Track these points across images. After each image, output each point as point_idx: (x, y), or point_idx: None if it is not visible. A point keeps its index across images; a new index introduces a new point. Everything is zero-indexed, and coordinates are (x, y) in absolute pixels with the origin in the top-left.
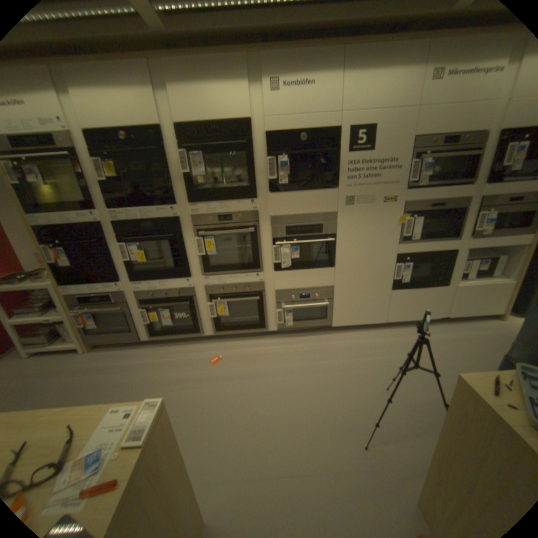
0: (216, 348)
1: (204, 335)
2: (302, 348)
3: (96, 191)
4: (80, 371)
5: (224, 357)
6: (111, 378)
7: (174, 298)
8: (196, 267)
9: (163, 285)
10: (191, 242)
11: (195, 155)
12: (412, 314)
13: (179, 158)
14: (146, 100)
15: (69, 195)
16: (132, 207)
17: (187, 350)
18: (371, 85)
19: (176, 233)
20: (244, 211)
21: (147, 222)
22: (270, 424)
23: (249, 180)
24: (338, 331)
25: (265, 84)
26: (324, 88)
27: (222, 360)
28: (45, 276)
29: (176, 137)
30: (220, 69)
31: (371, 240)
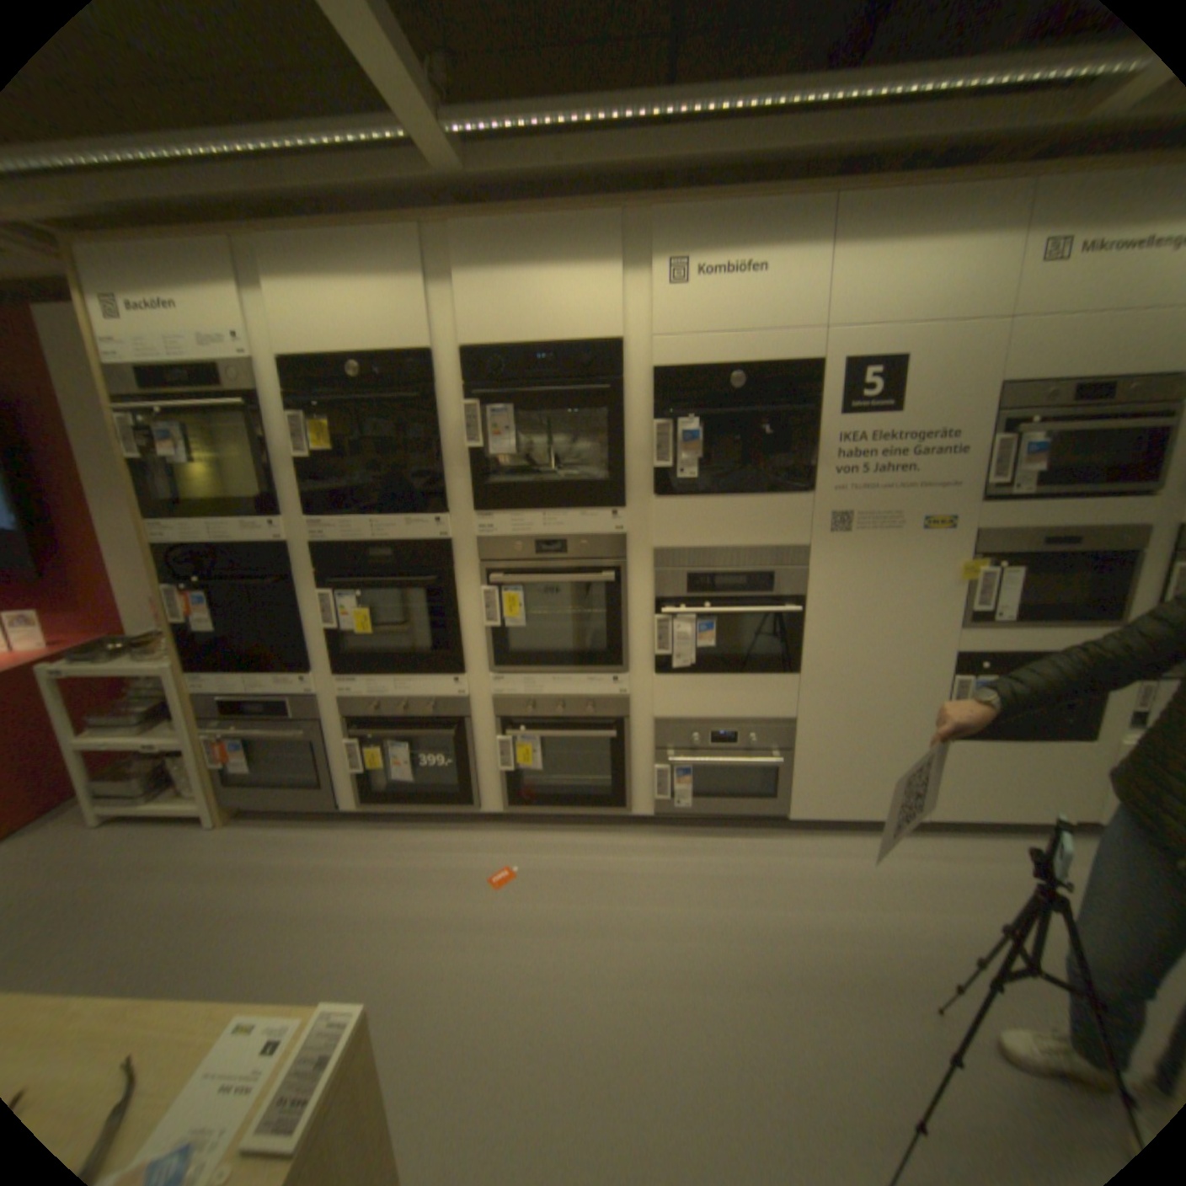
0: (508, 845)
1: (483, 810)
2: (714, 866)
3: (287, 479)
4: (202, 870)
5: (525, 870)
6: (264, 897)
7: (423, 718)
8: (477, 653)
9: (402, 687)
10: (472, 597)
11: (499, 412)
12: (998, 803)
13: (464, 418)
14: (408, 302)
15: (233, 486)
16: (356, 515)
17: (440, 844)
18: (897, 272)
19: (441, 574)
20: (594, 534)
21: (383, 548)
22: (628, 1073)
23: (611, 468)
24: (804, 832)
25: (658, 270)
26: (788, 279)
27: (519, 879)
28: (162, 650)
29: (461, 374)
30: (565, 243)
31: (892, 616)
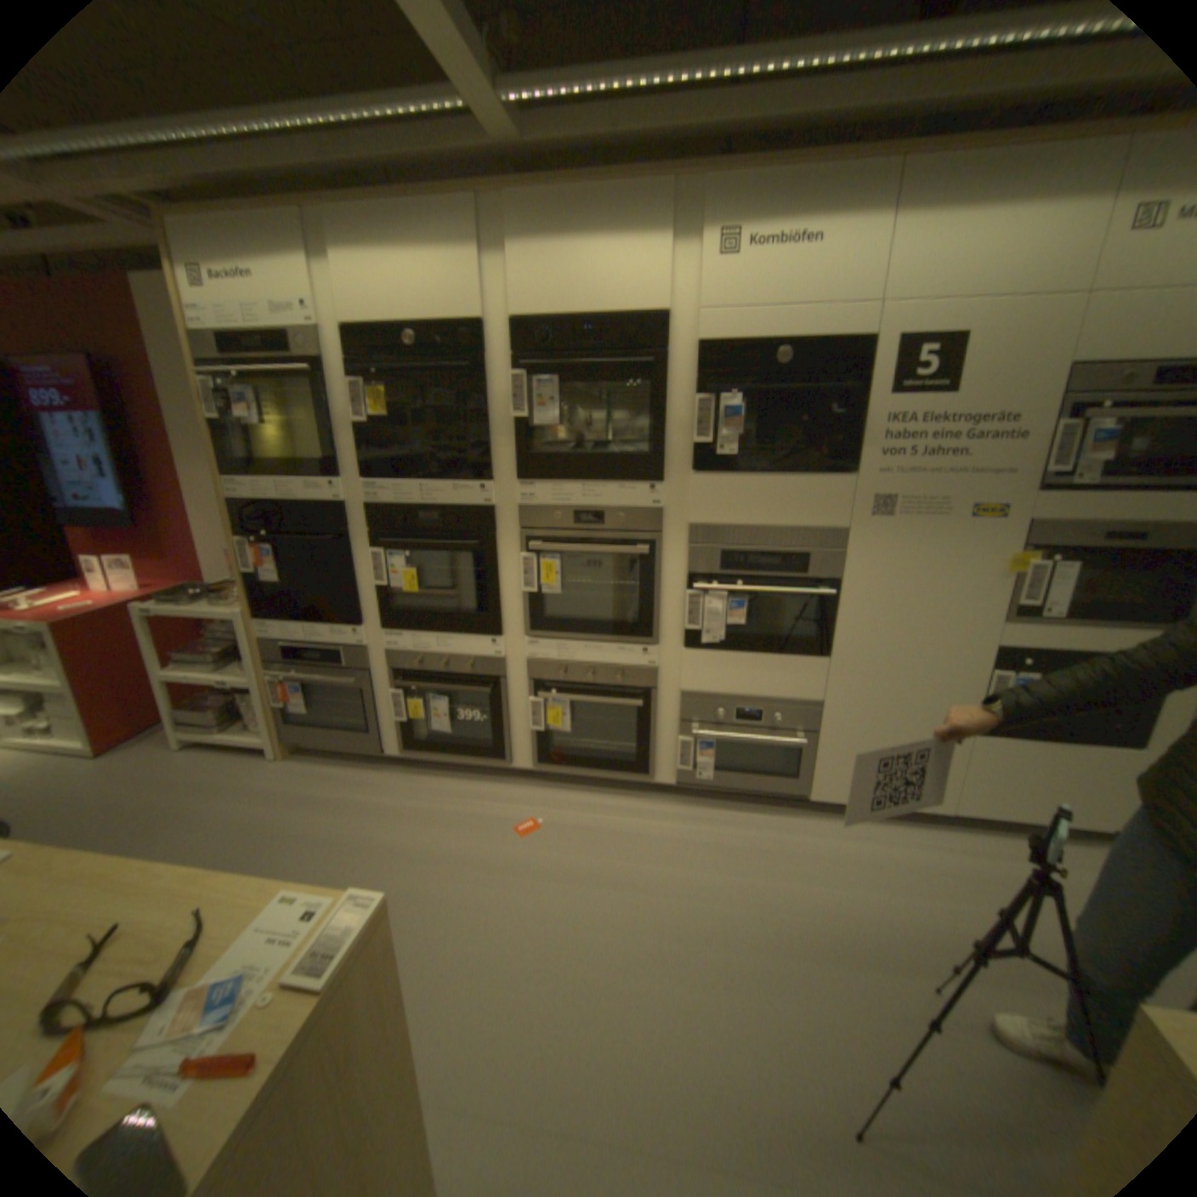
0: (535, 800)
1: (515, 766)
2: (731, 838)
3: (346, 443)
4: (264, 796)
5: (550, 824)
6: (316, 824)
7: (462, 675)
8: (515, 617)
9: (444, 645)
10: (512, 563)
11: (545, 383)
12: (1032, 805)
13: (511, 388)
14: (463, 272)
15: (299, 448)
16: (408, 479)
17: (474, 793)
18: (964, 242)
19: (484, 540)
20: (632, 508)
21: (431, 512)
22: (627, 1008)
23: (651, 442)
24: (826, 815)
25: (709, 240)
26: (845, 249)
27: (543, 831)
28: (234, 597)
29: (510, 345)
30: (617, 212)
31: (932, 605)
